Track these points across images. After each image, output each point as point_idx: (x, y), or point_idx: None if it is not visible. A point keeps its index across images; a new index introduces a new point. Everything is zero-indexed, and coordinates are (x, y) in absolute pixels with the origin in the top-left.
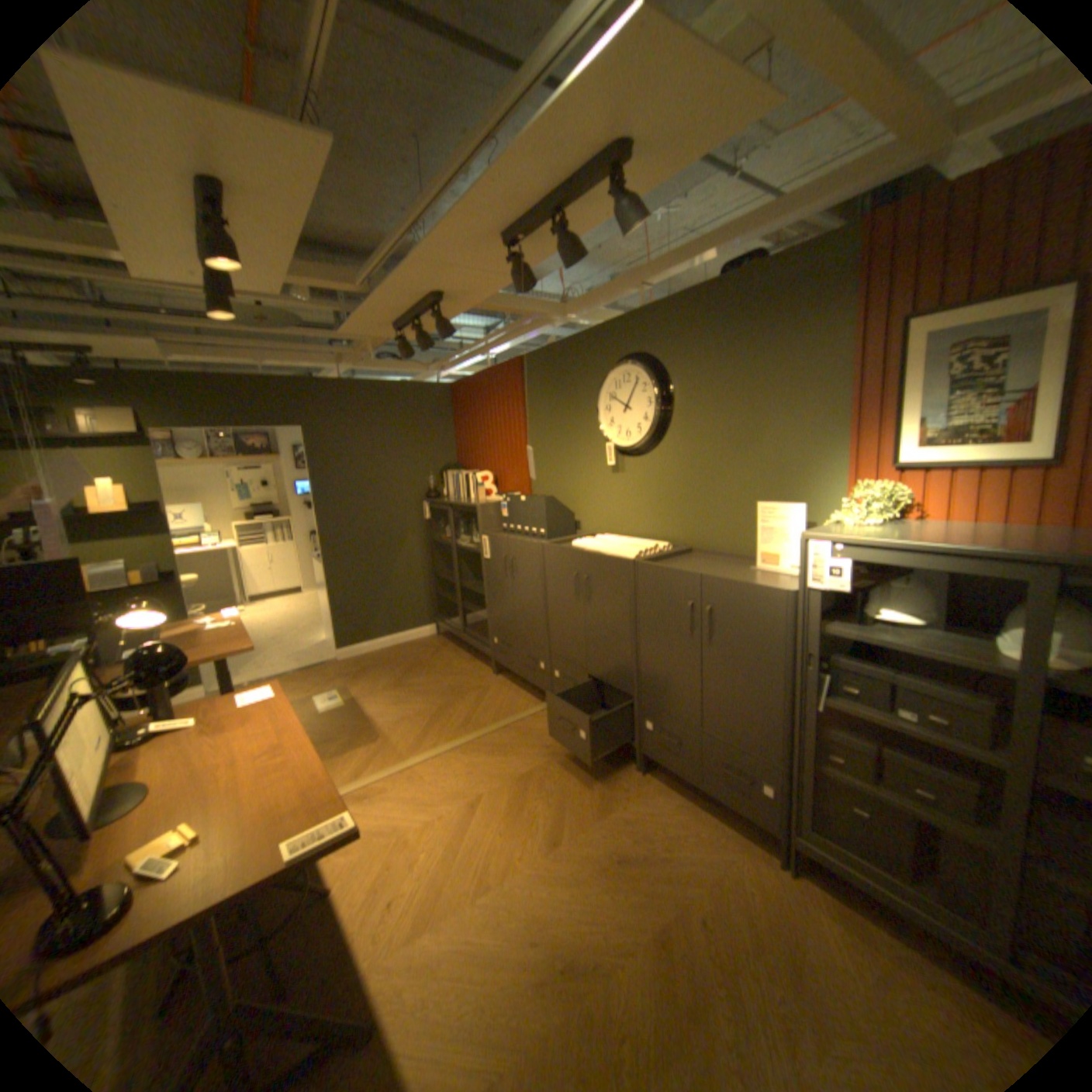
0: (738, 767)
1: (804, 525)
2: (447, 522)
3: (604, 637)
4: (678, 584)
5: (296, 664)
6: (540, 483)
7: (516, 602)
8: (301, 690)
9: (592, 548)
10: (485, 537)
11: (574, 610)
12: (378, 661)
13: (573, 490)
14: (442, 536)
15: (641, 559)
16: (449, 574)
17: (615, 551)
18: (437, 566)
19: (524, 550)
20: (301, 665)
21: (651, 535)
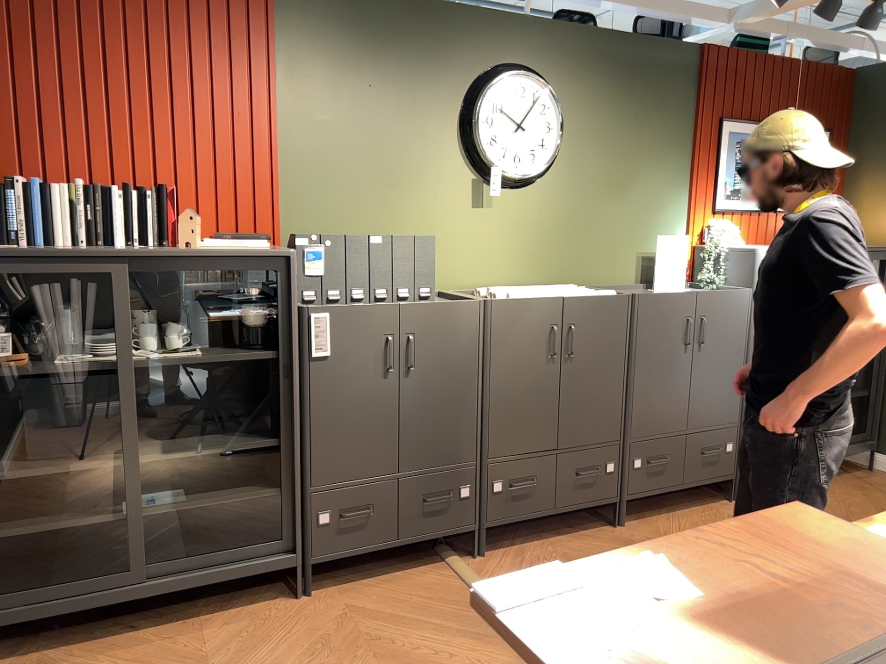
0: (712, 443)
1: (686, 252)
2: None
3: (589, 394)
4: (678, 306)
5: None
6: (306, 217)
7: (407, 414)
8: None
9: (550, 294)
10: (318, 314)
11: (544, 378)
12: None
13: (393, 229)
14: (1, 357)
15: (622, 293)
16: None
17: (586, 291)
18: None
19: (442, 317)
20: None
21: (526, 280)
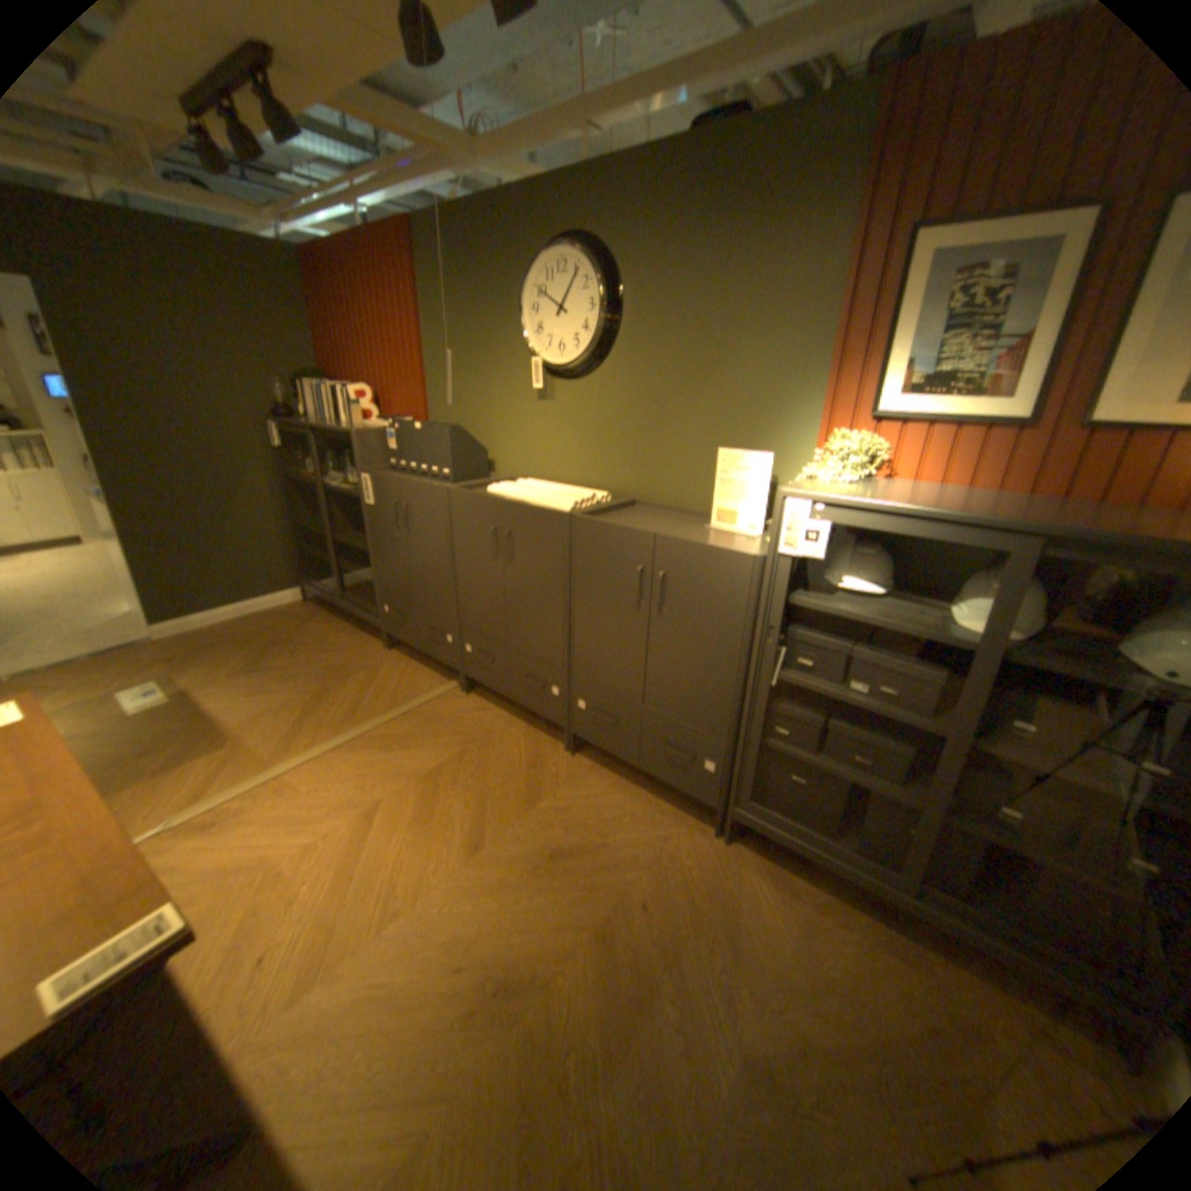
0: (679, 743)
1: (768, 479)
2: (308, 452)
3: (530, 606)
4: (625, 544)
5: (83, 647)
6: (440, 406)
7: (414, 562)
8: (97, 684)
9: (515, 496)
10: (366, 475)
11: (491, 572)
12: (219, 637)
13: (485, 418)
14: (302, 471)
15: (579, 511)
16: (316, 522)
17: (545, 500)
18: (298, 511)
19: (422, 495)
20: (93, 648)
21: (586, 481)
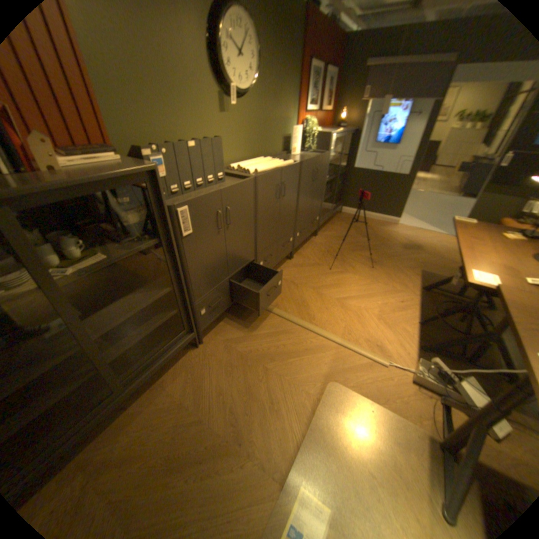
0: (314, 219)
1: (302, 134)
2: None
3: (287, 212)
4: (312, 164)
5: None
6: (124, 126)
7: (230, 248)
8: None
9: (272, 167)
10: (182, 208)
11: (275, 210)
12: None
13: (182, 131)
14: None
15: (295, 161)
16: None
17: (284, 162)
18: None
19: (240, 192)
20: None
21: (246, 156)
